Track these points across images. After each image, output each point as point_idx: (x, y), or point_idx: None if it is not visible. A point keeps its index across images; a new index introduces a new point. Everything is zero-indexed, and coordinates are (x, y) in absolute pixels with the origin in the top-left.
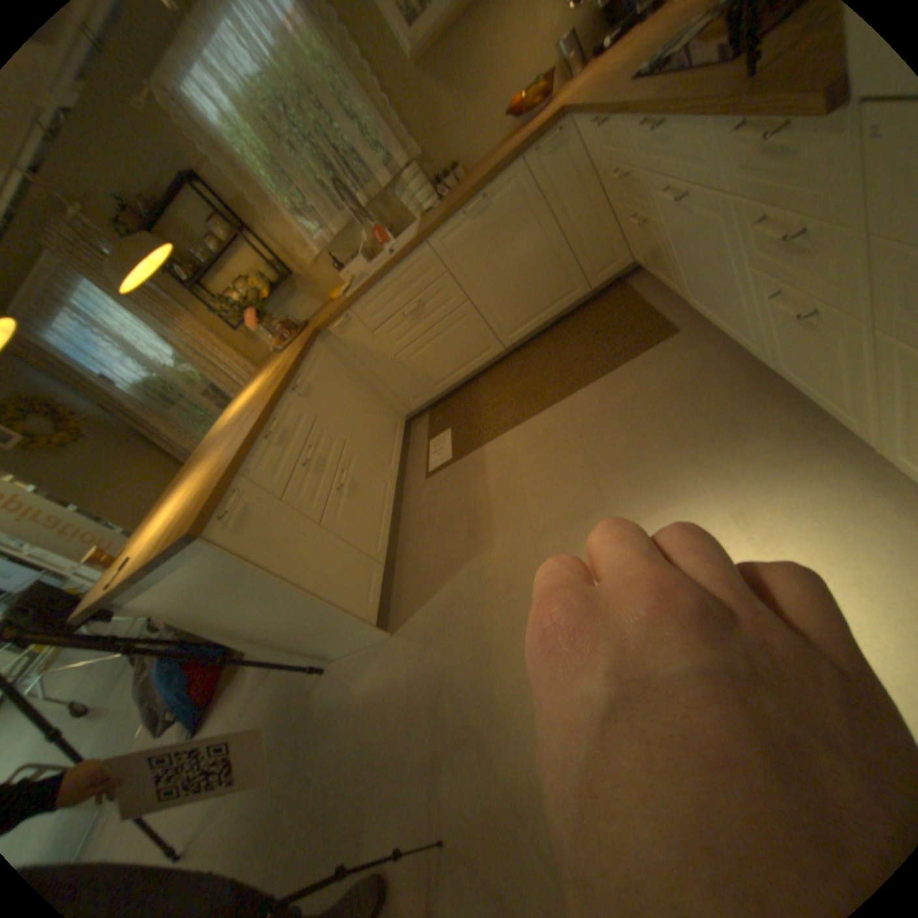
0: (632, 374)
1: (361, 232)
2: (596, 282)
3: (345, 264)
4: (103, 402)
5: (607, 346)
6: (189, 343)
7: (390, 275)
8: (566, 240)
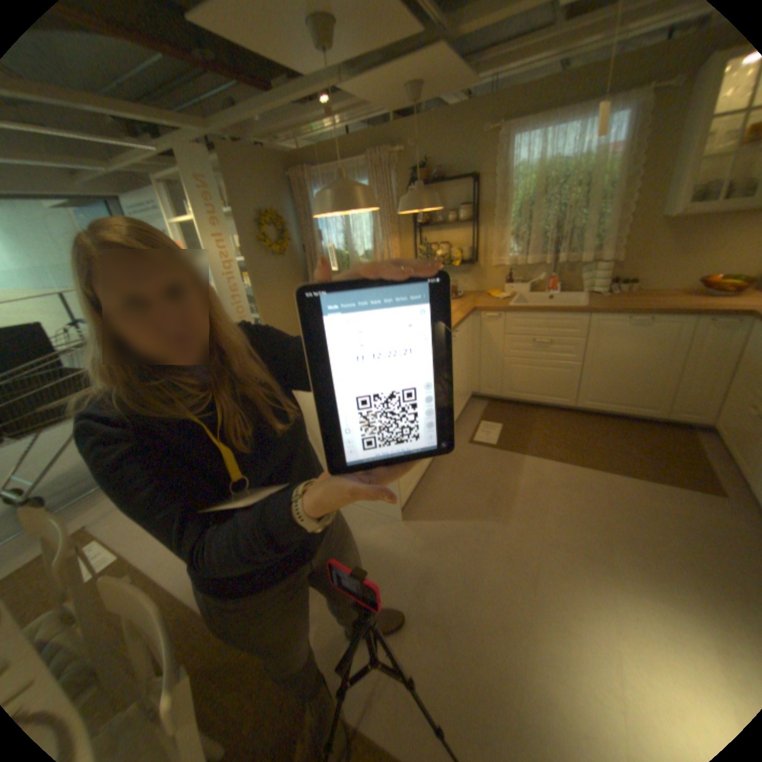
0: (670, 498)
1: (541, 273)
2: (673, 417)
3: (513, 282)
4: (306, 245)
5: (658, 465)
6: (383, 253)
7: (547, 315)
8: (678, 380)
